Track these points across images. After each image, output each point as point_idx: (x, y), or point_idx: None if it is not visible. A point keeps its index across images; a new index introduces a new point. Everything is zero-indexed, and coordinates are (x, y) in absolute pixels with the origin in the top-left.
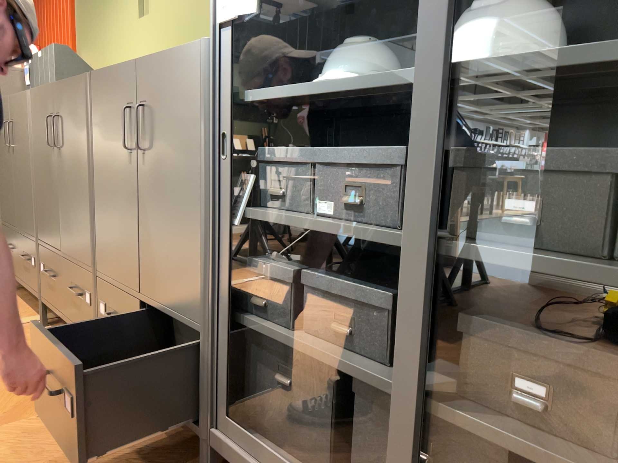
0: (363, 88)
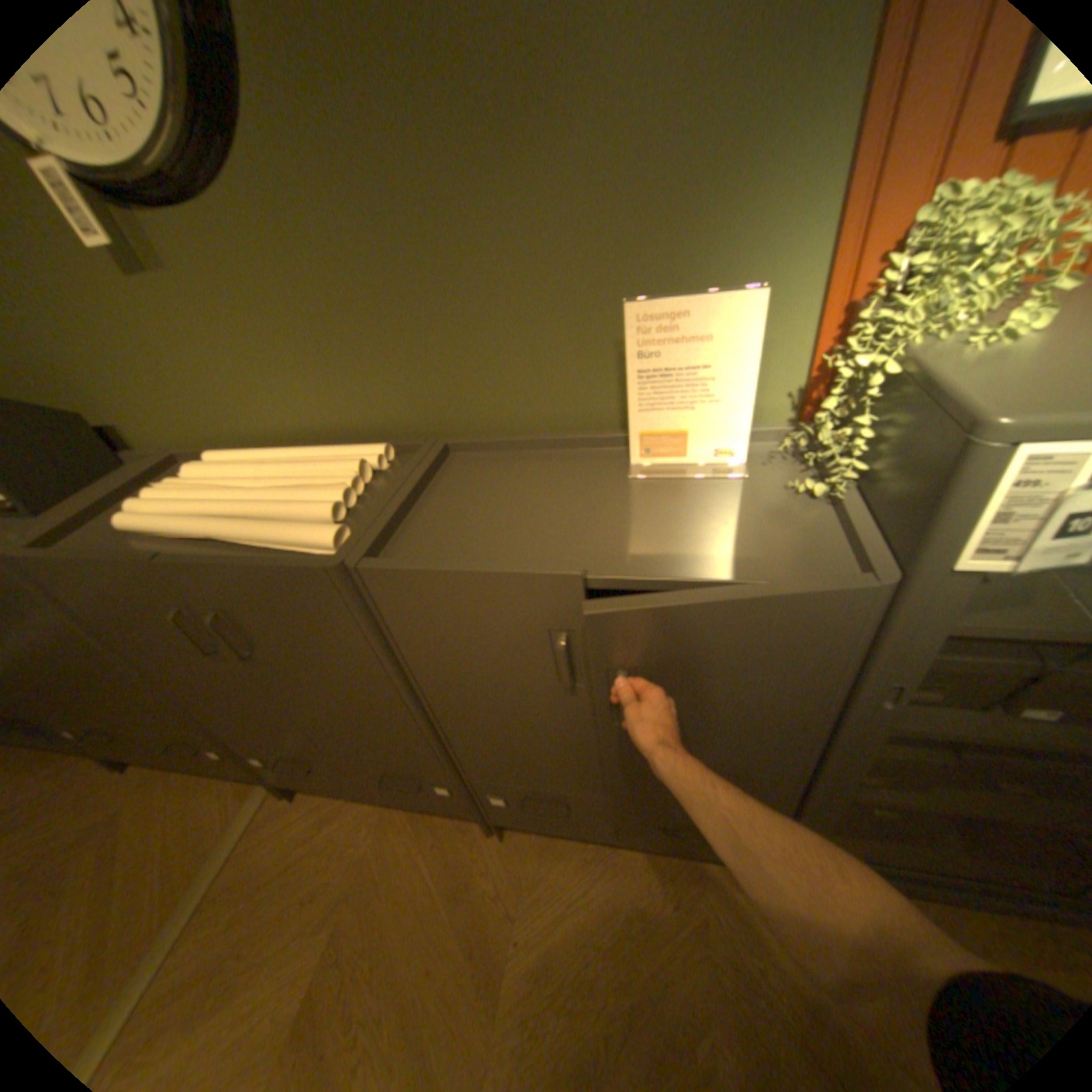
0: None
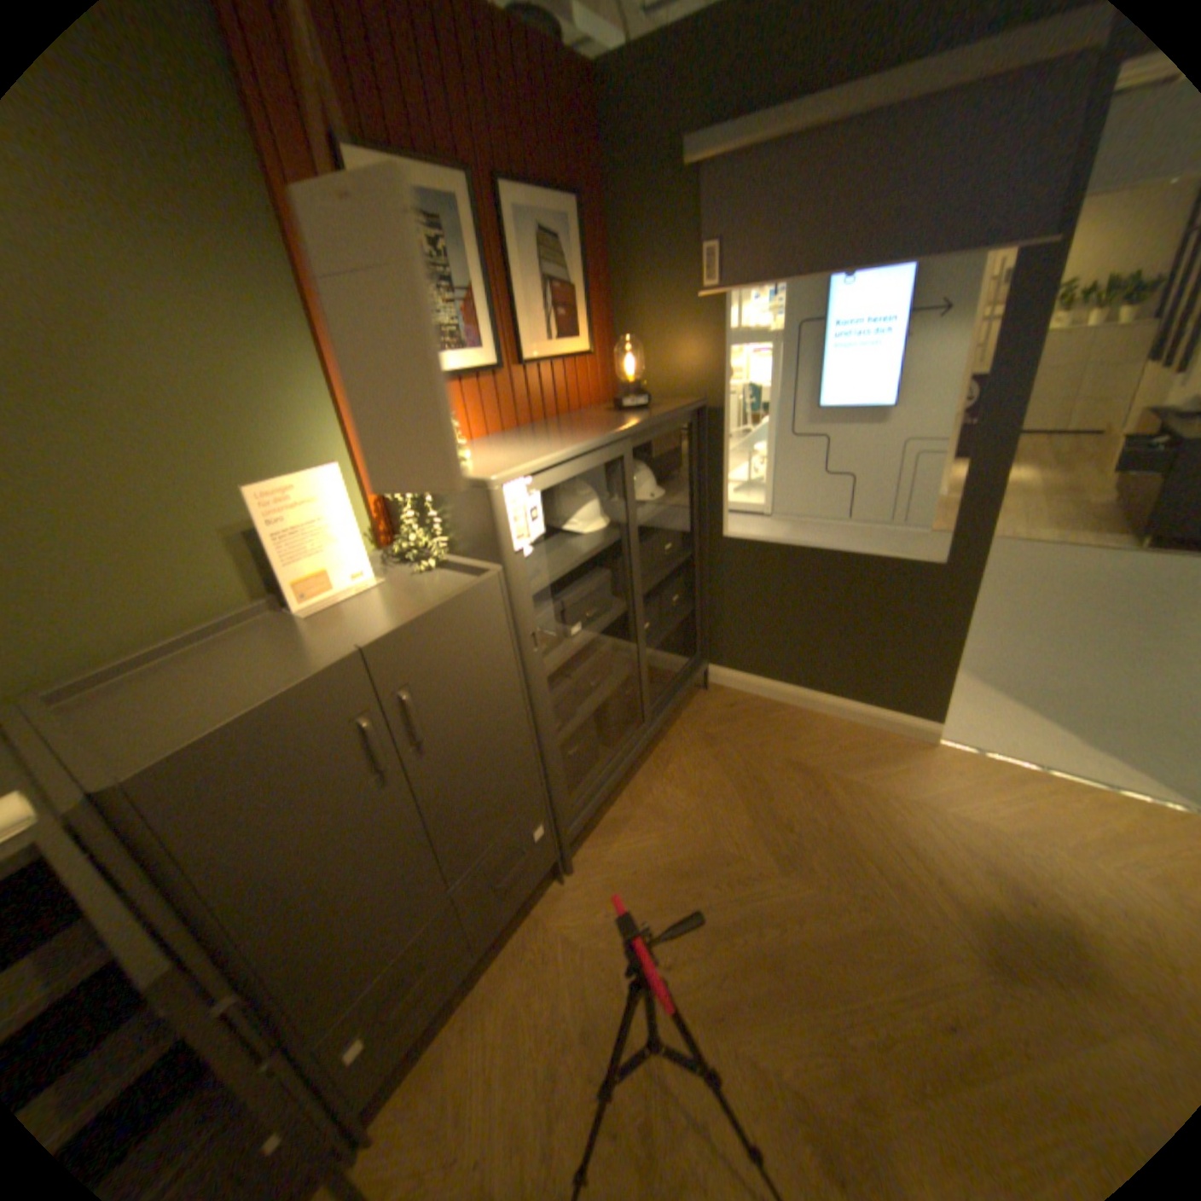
0: (594, 553)
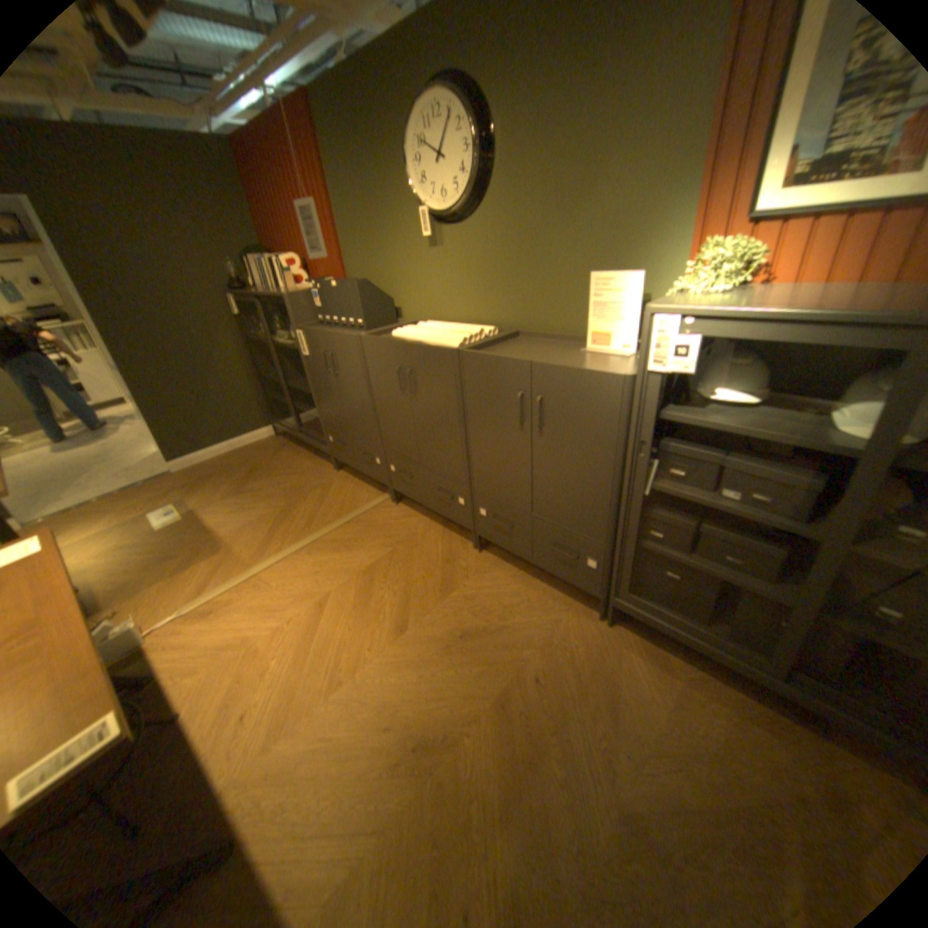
0: (788, 443)
